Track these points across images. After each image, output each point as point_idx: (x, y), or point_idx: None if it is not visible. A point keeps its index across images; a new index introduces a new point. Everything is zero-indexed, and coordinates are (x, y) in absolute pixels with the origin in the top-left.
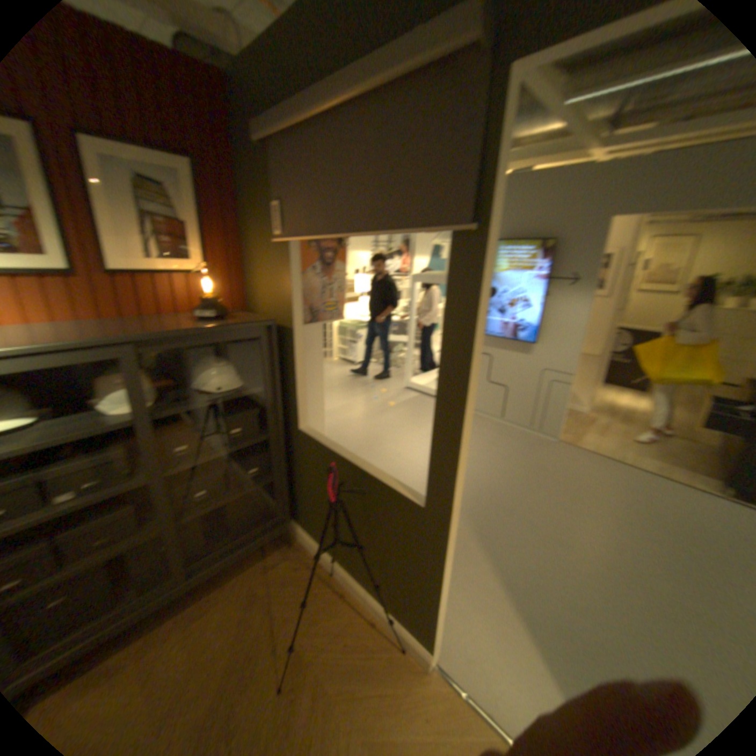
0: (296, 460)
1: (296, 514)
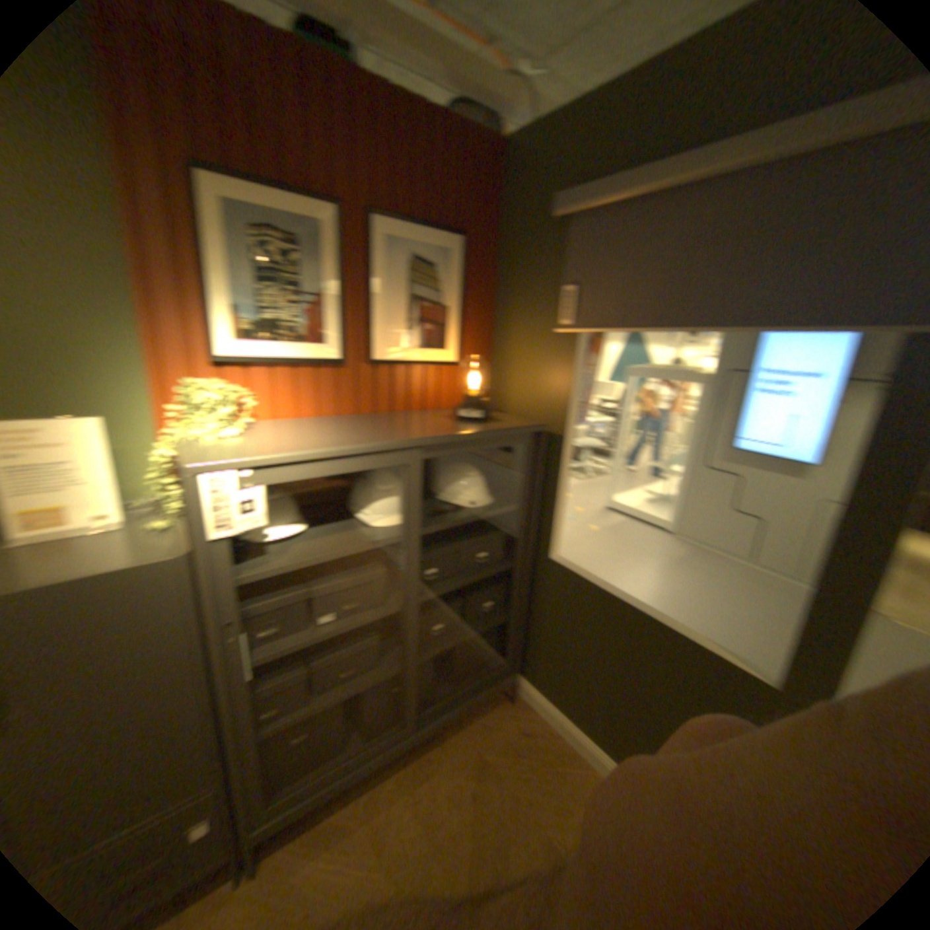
0: (539, 593)
1: (525, 660)
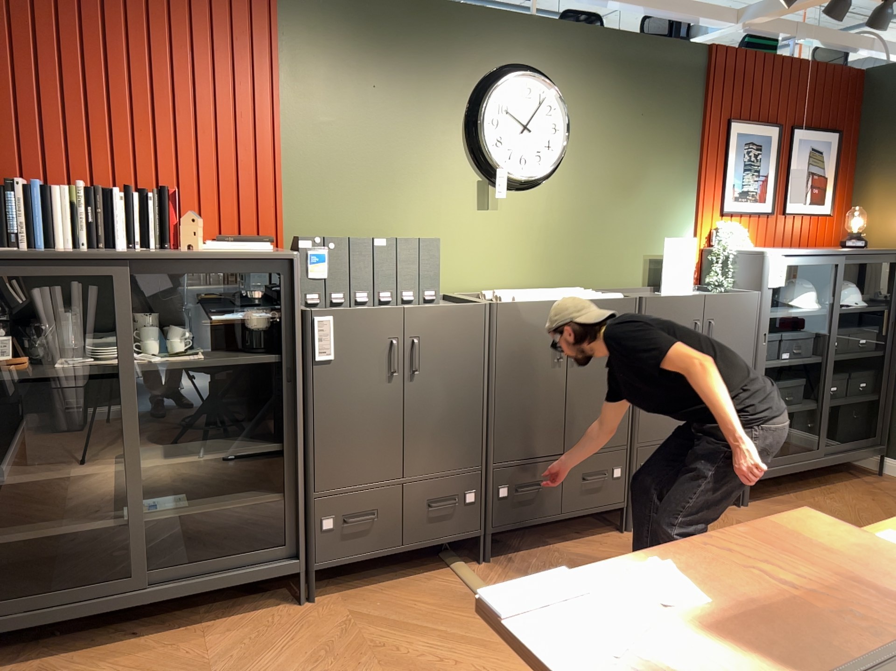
0: None
1: (891, 441)
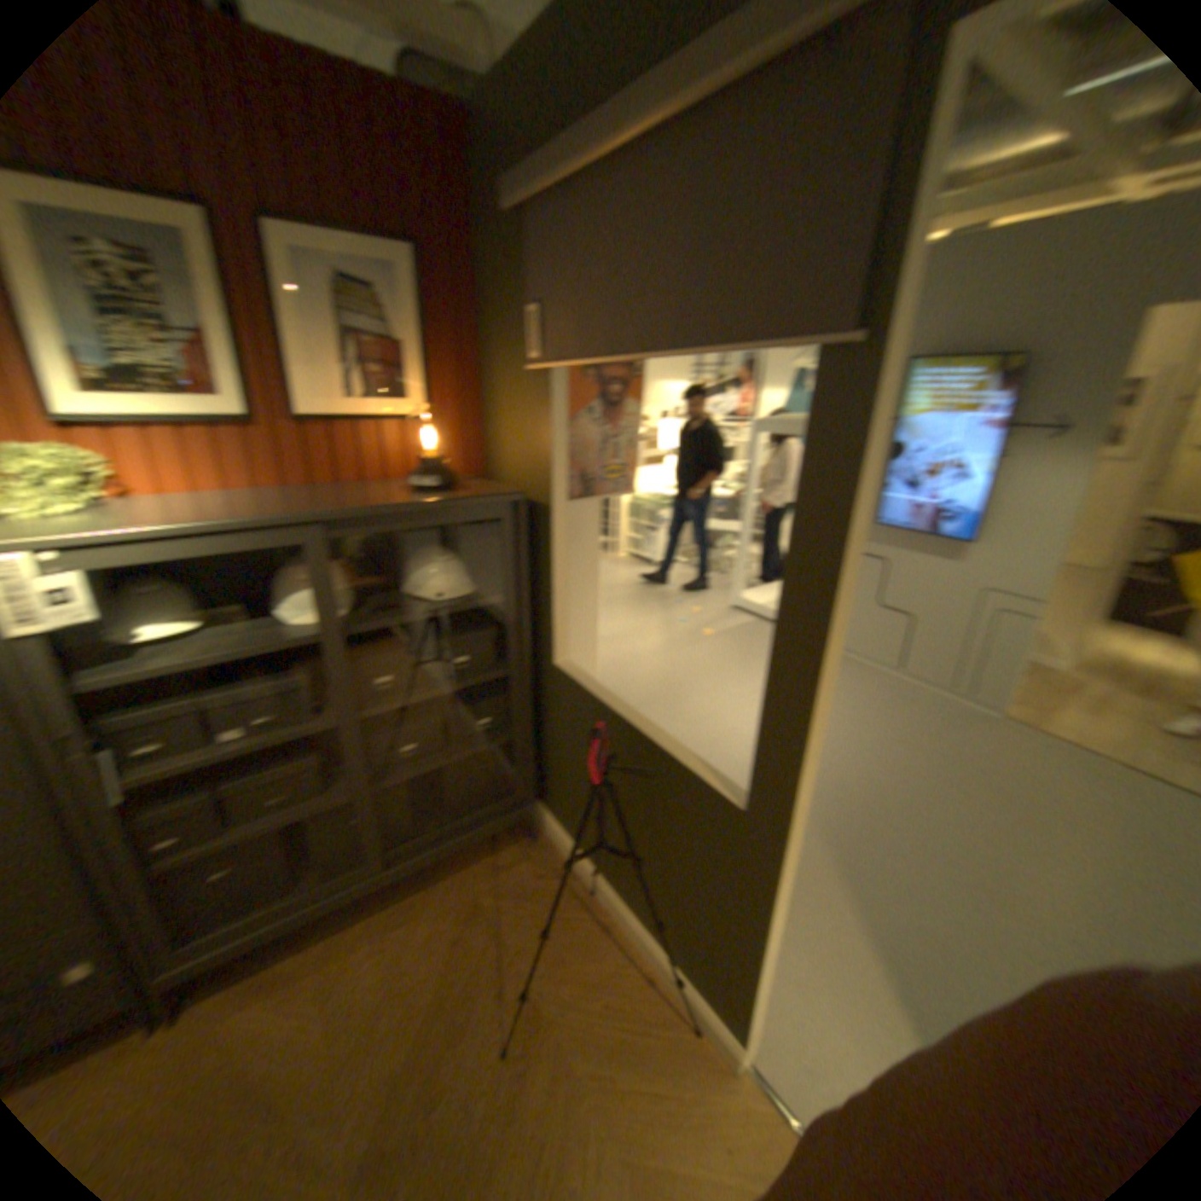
0: (548, 710)
1: (545, 793)
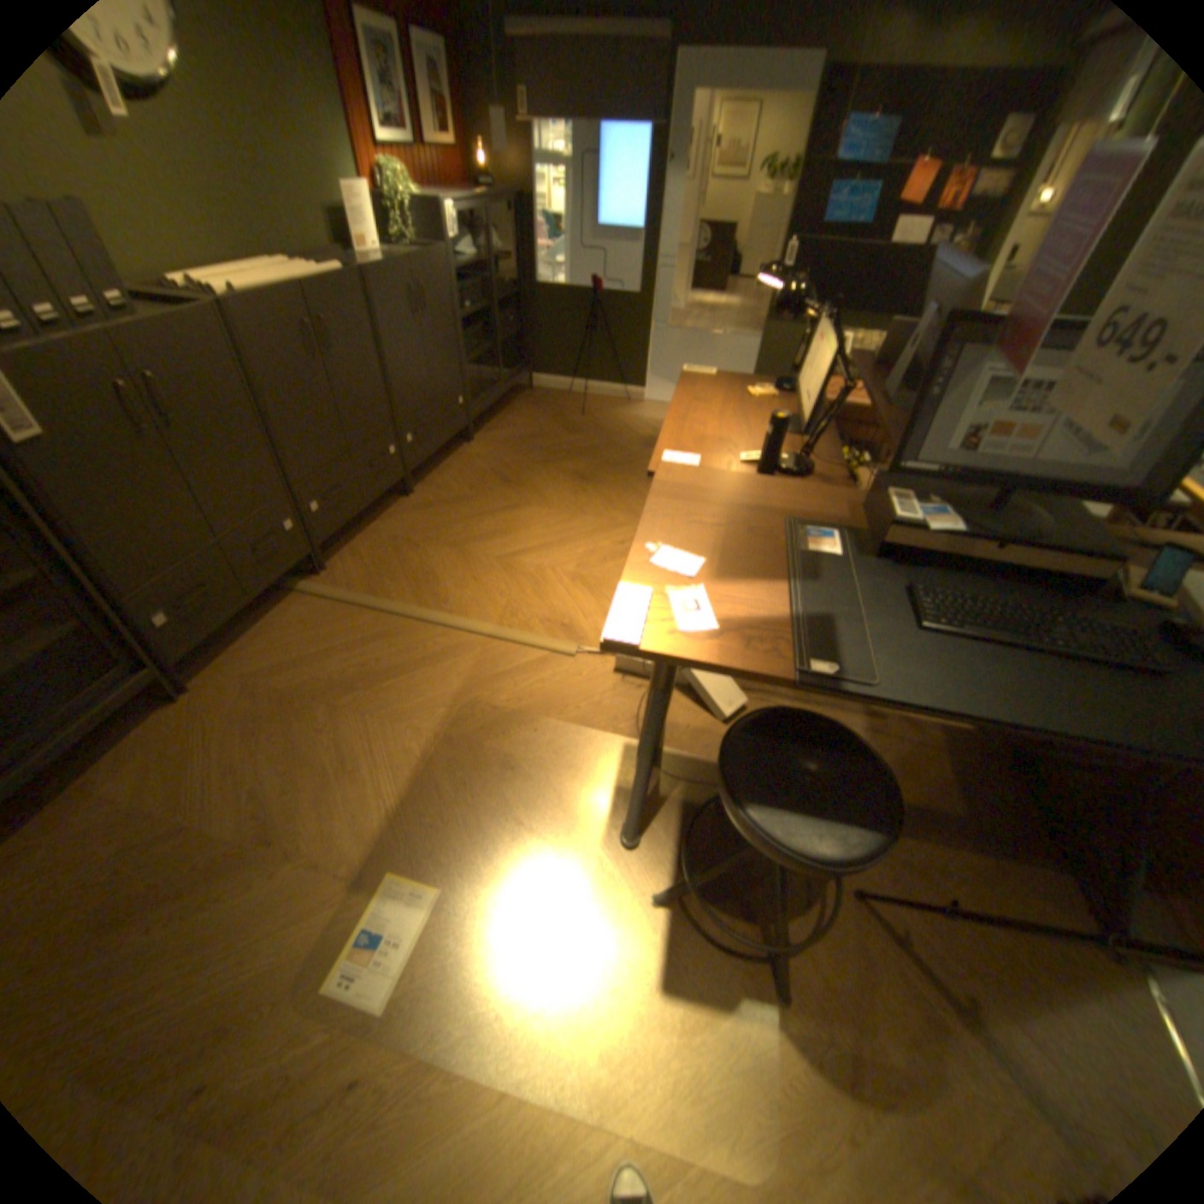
0: (534, 311)
1: (533, 362)
